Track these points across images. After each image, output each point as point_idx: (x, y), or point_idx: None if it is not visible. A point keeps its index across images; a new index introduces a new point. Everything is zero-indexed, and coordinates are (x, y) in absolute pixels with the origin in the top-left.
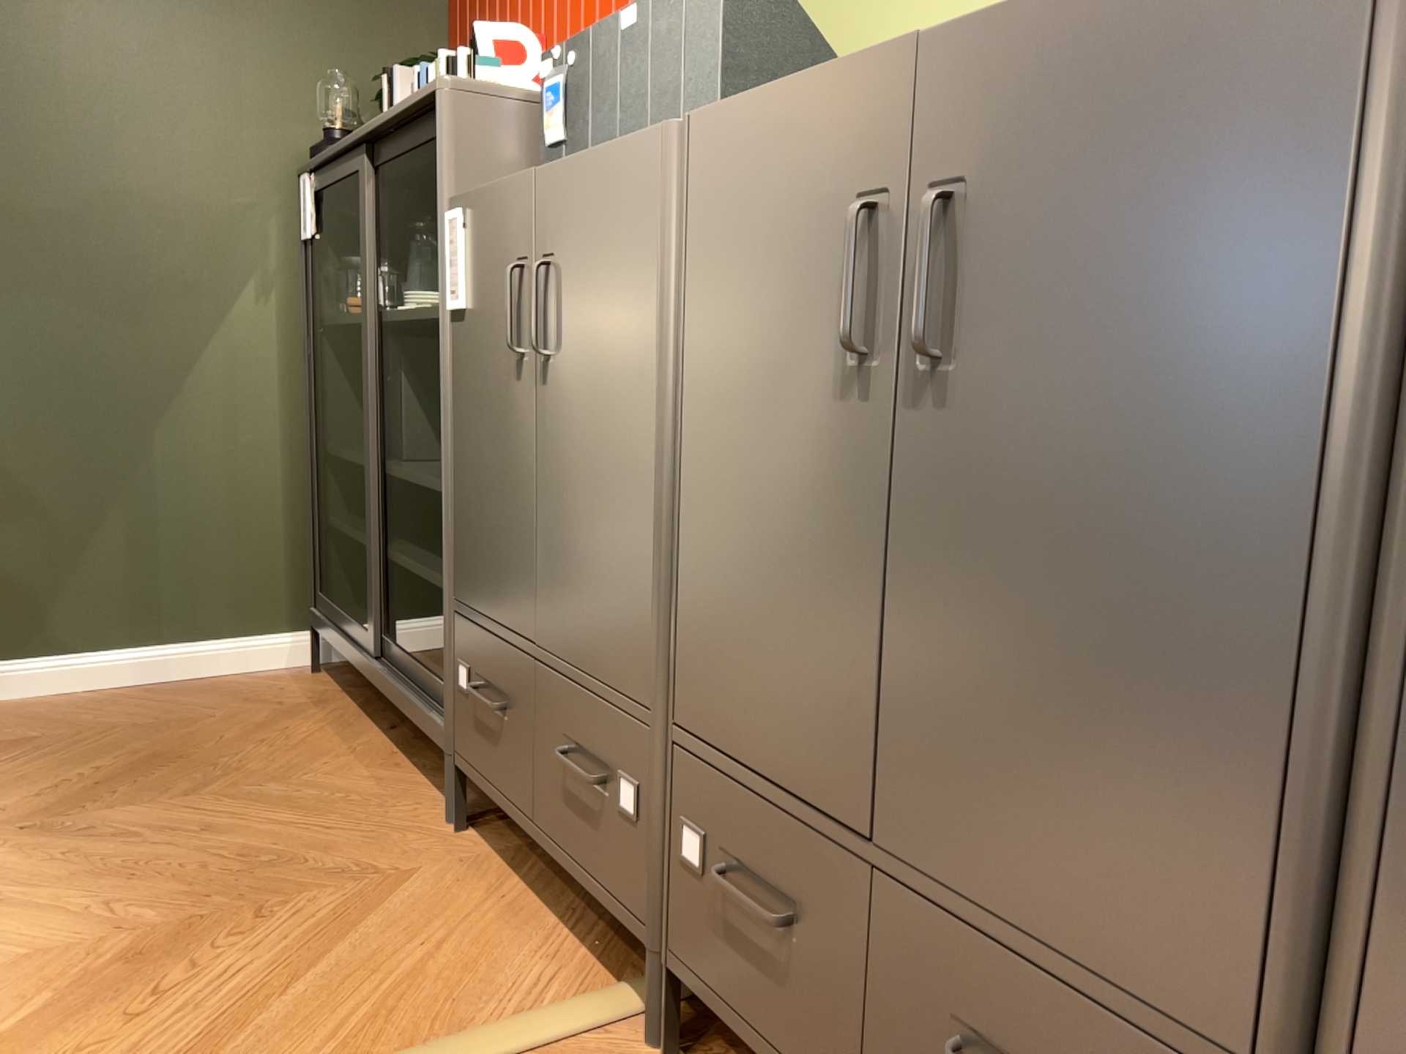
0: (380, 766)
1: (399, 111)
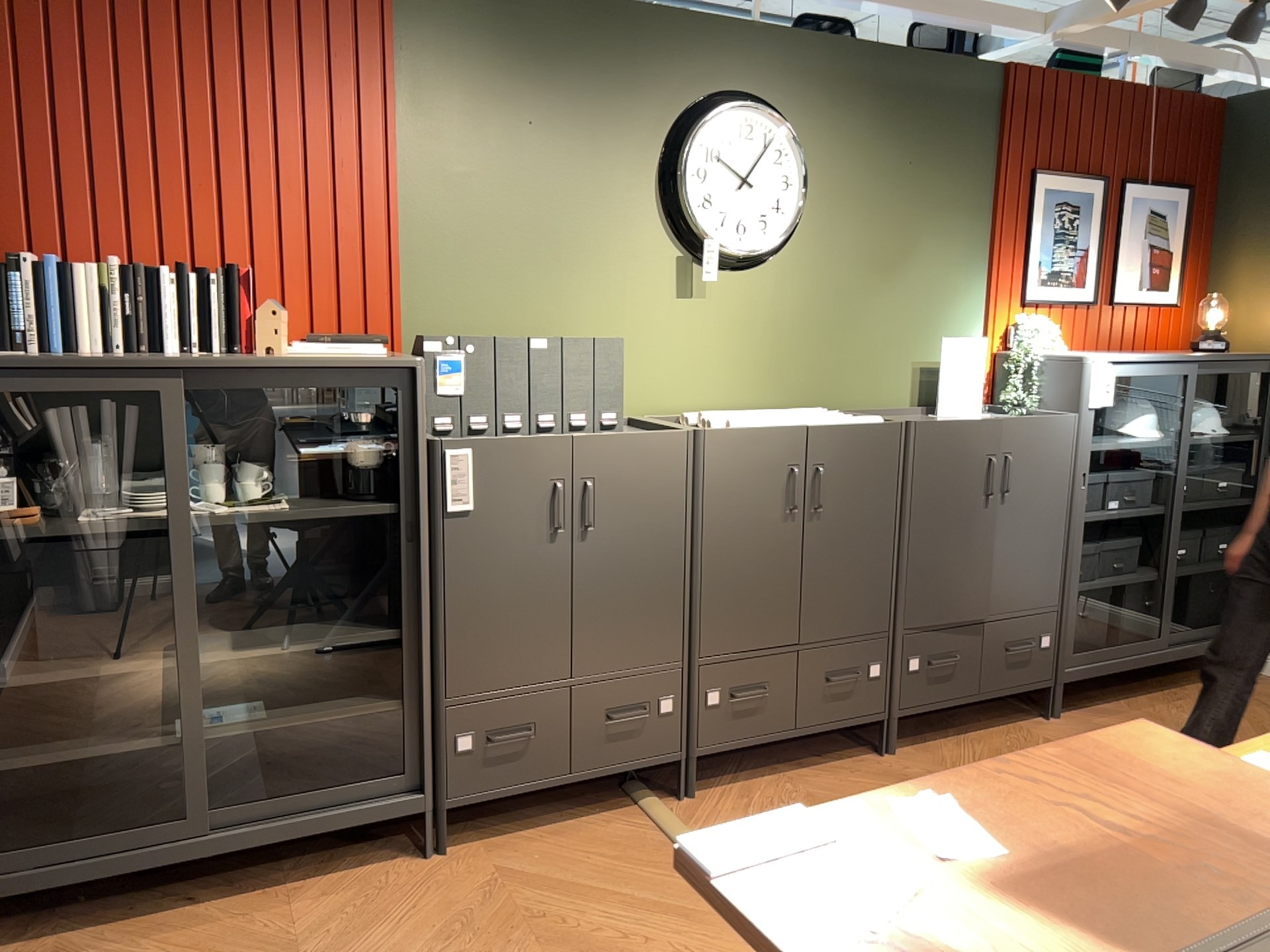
0: (291, 896)
1: (314, 360)
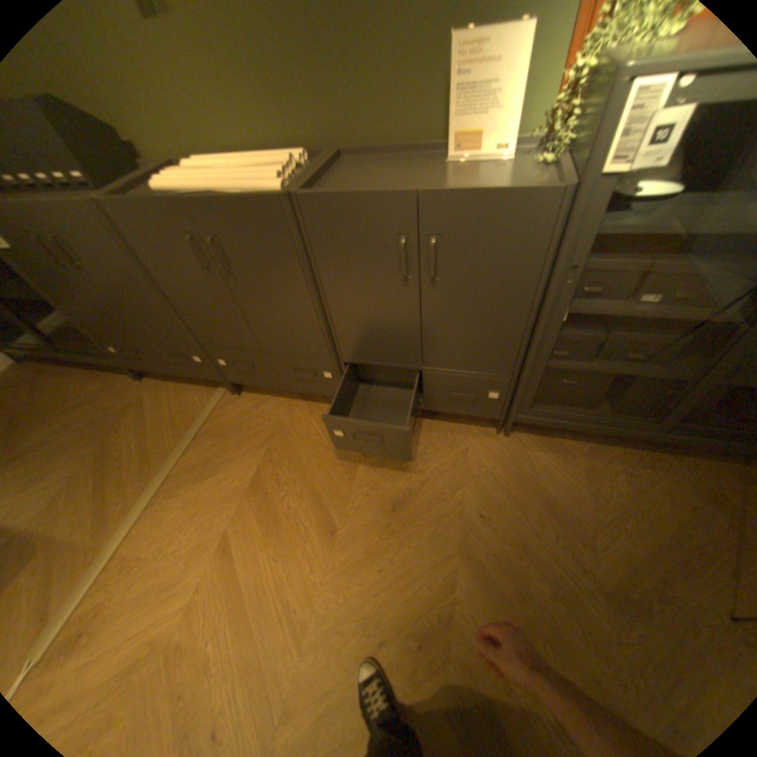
0: (94, 379)
1: None
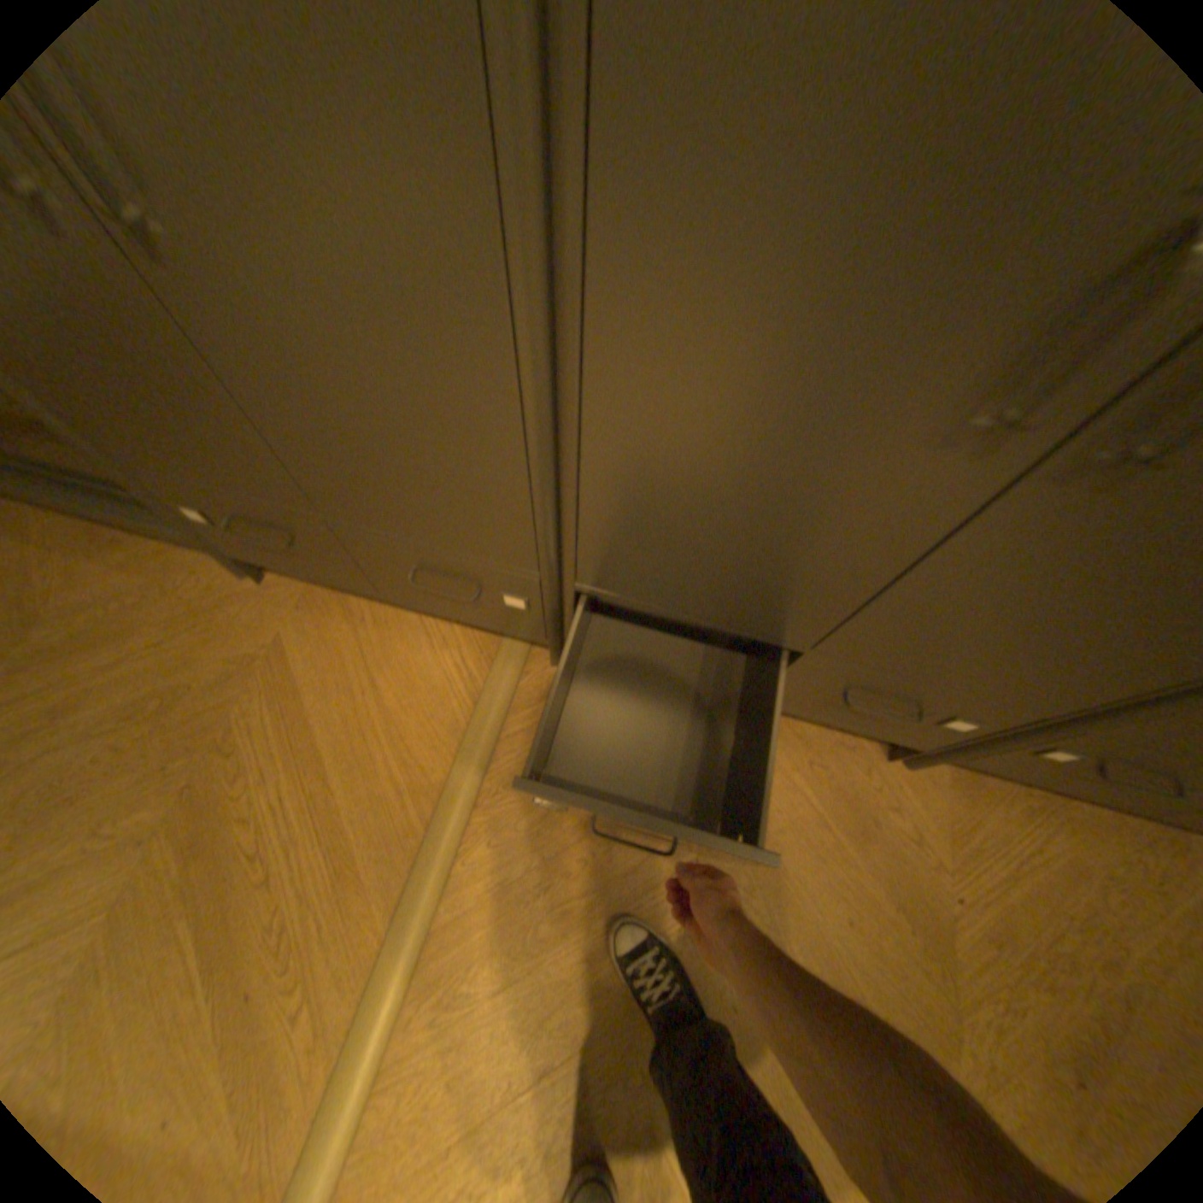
0: (99, 551)
1: None
